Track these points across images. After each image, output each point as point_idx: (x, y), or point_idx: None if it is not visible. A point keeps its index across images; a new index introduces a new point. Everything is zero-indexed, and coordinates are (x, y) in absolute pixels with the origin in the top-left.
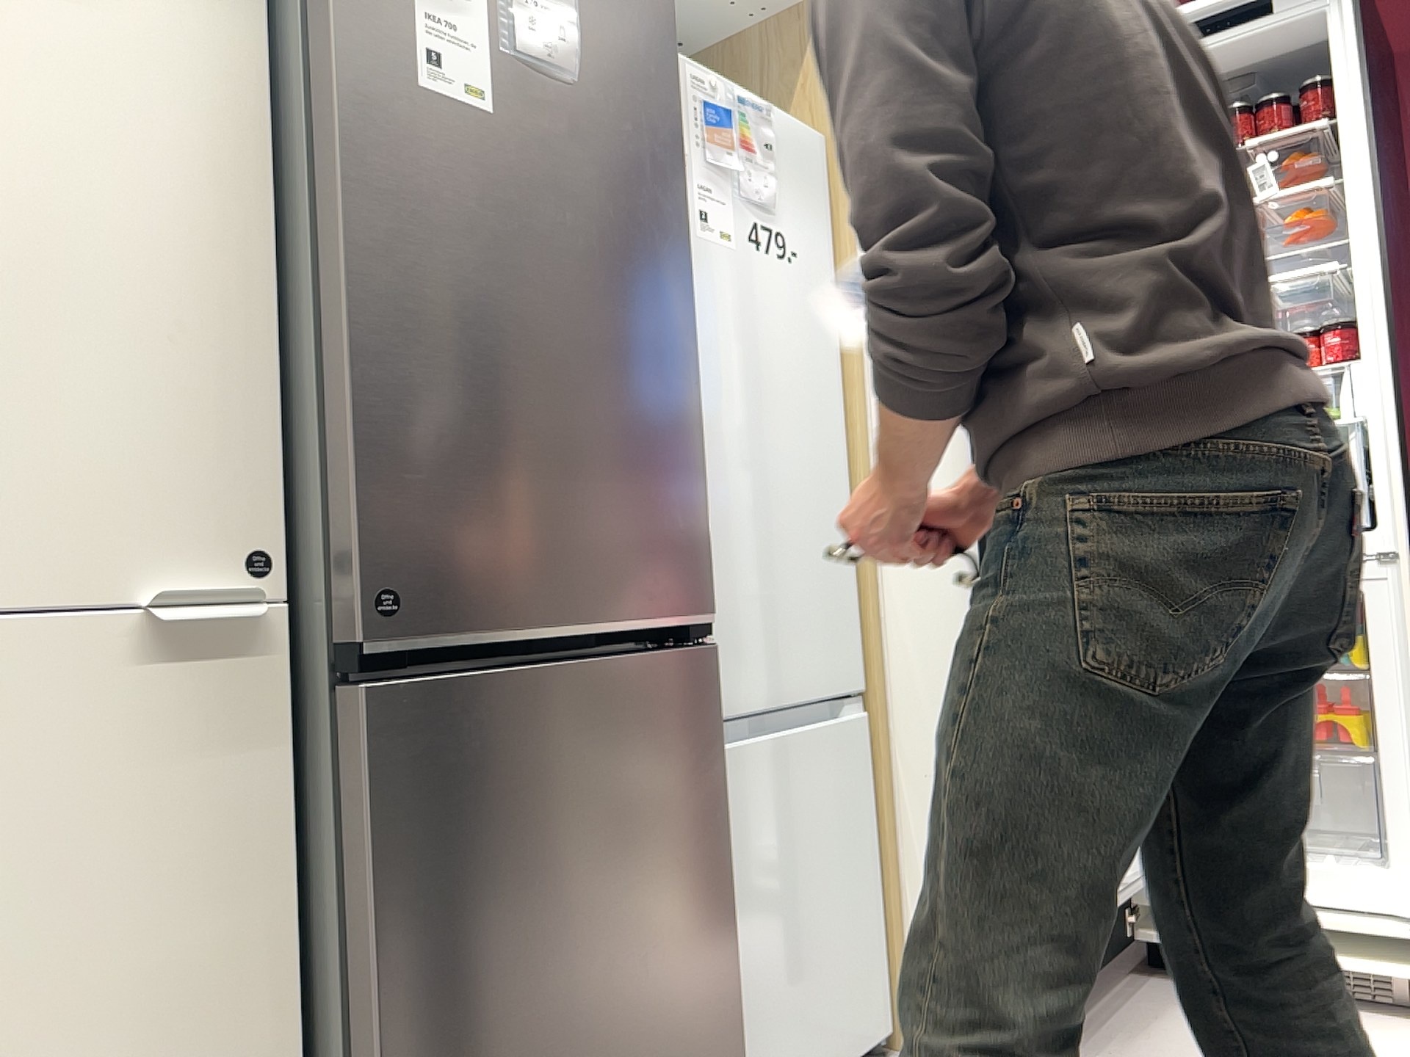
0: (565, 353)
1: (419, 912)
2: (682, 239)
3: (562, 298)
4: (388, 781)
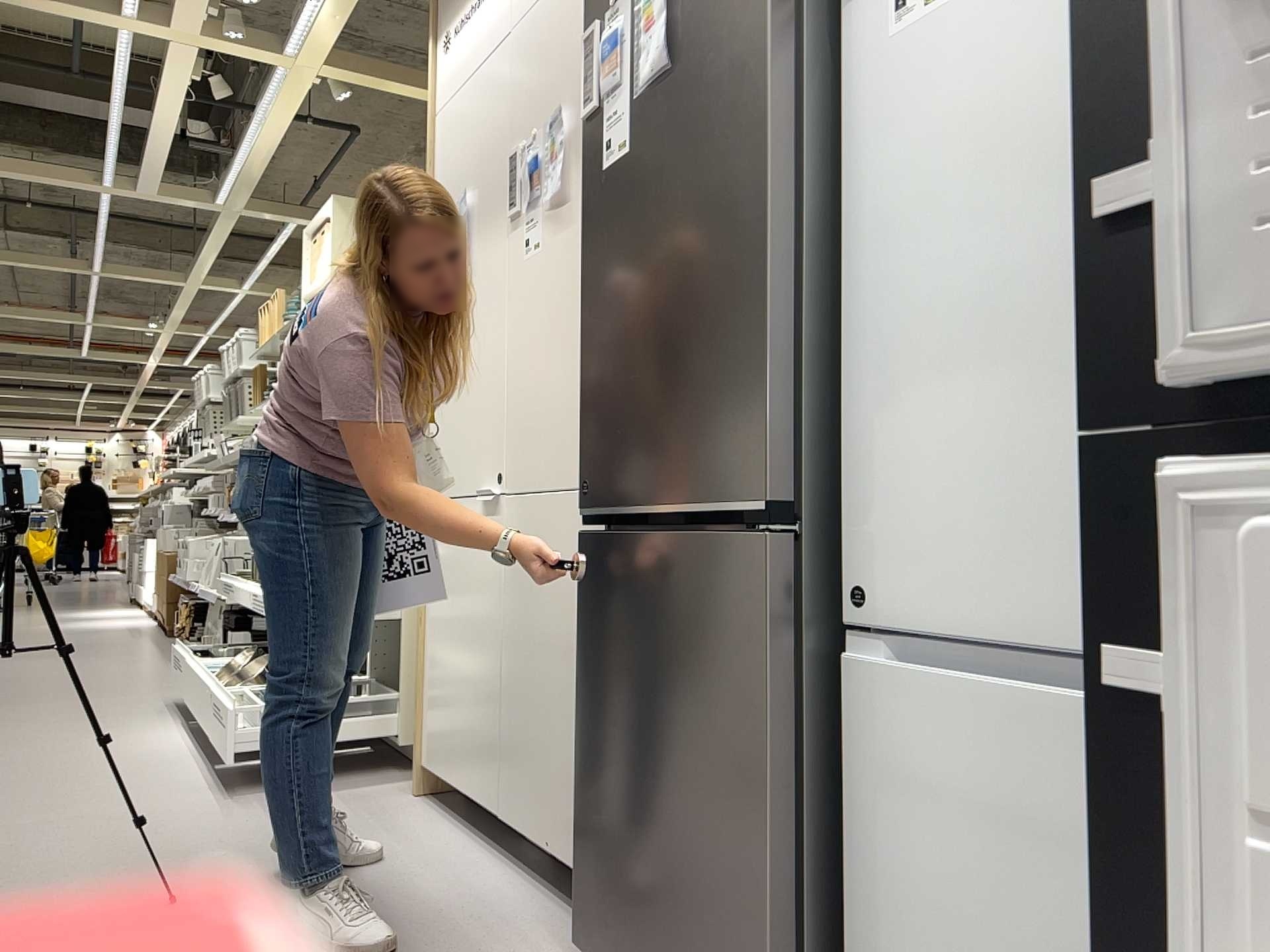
0: (660, 296)
1: (590, 666)
2: (761, 114)
3: (660, 253)
4: (584, 588)
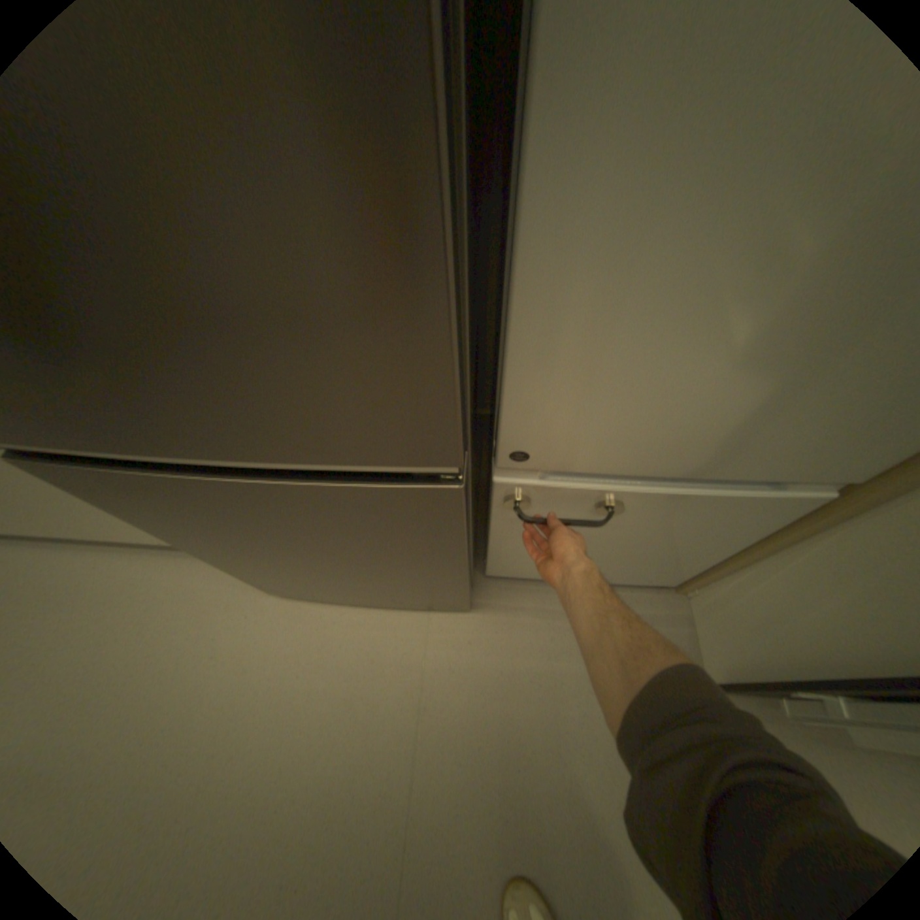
0: None
1: (167, 531)
2: None
3: None
4: (85, 494)
